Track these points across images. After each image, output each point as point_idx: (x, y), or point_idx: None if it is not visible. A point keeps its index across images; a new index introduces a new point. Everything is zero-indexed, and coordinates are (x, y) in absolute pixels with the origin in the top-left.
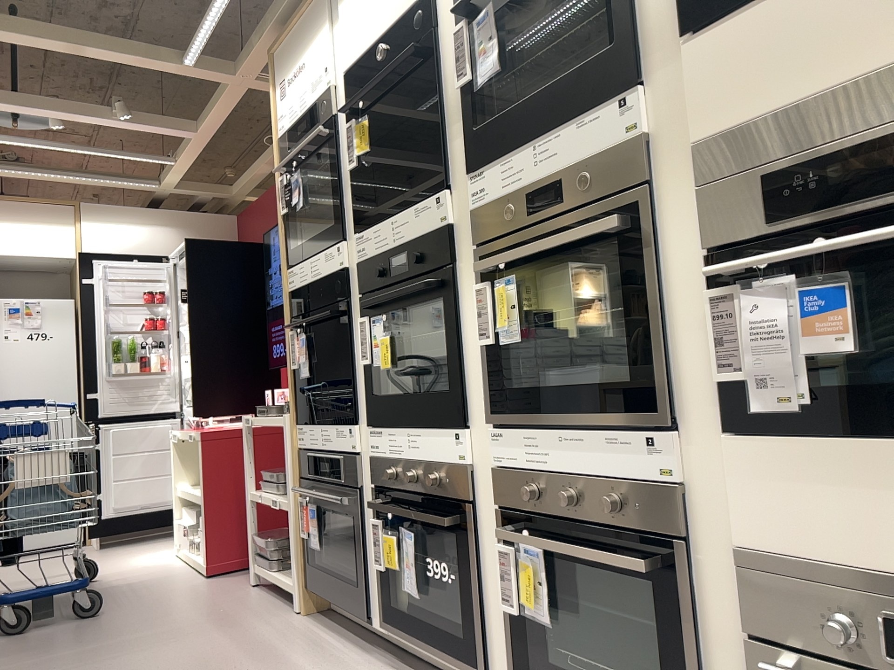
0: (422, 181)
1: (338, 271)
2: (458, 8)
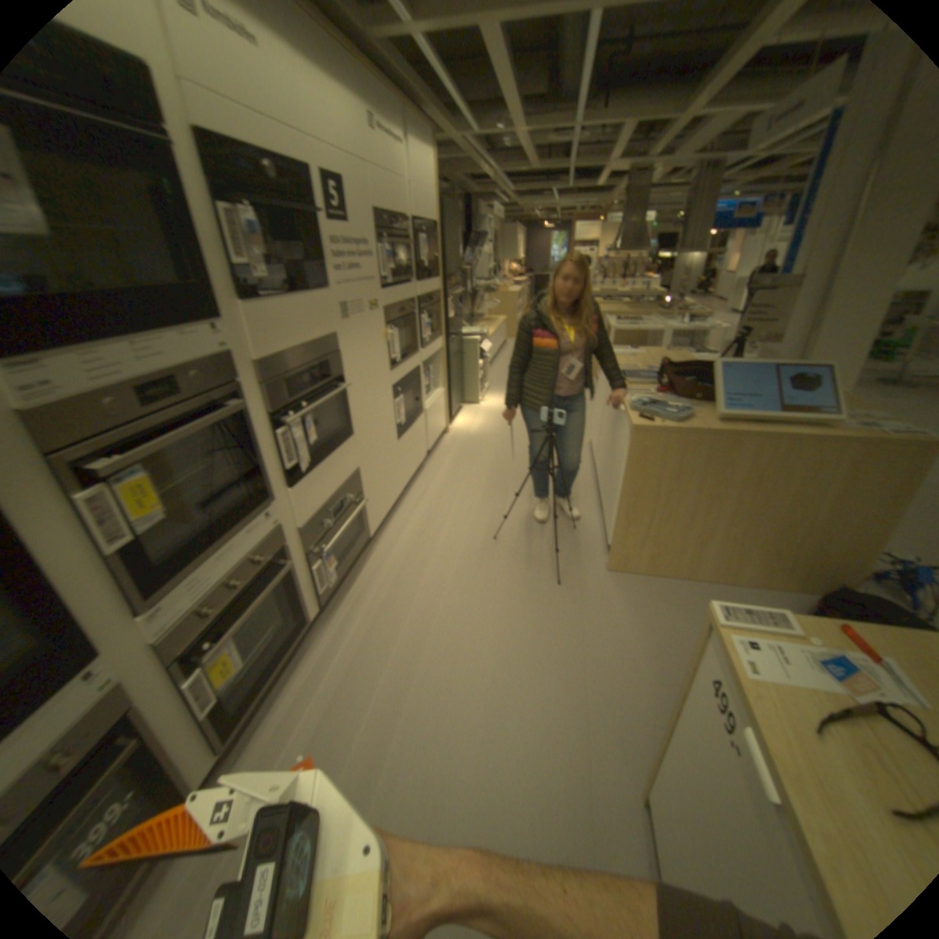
0: None
1: None
2: None
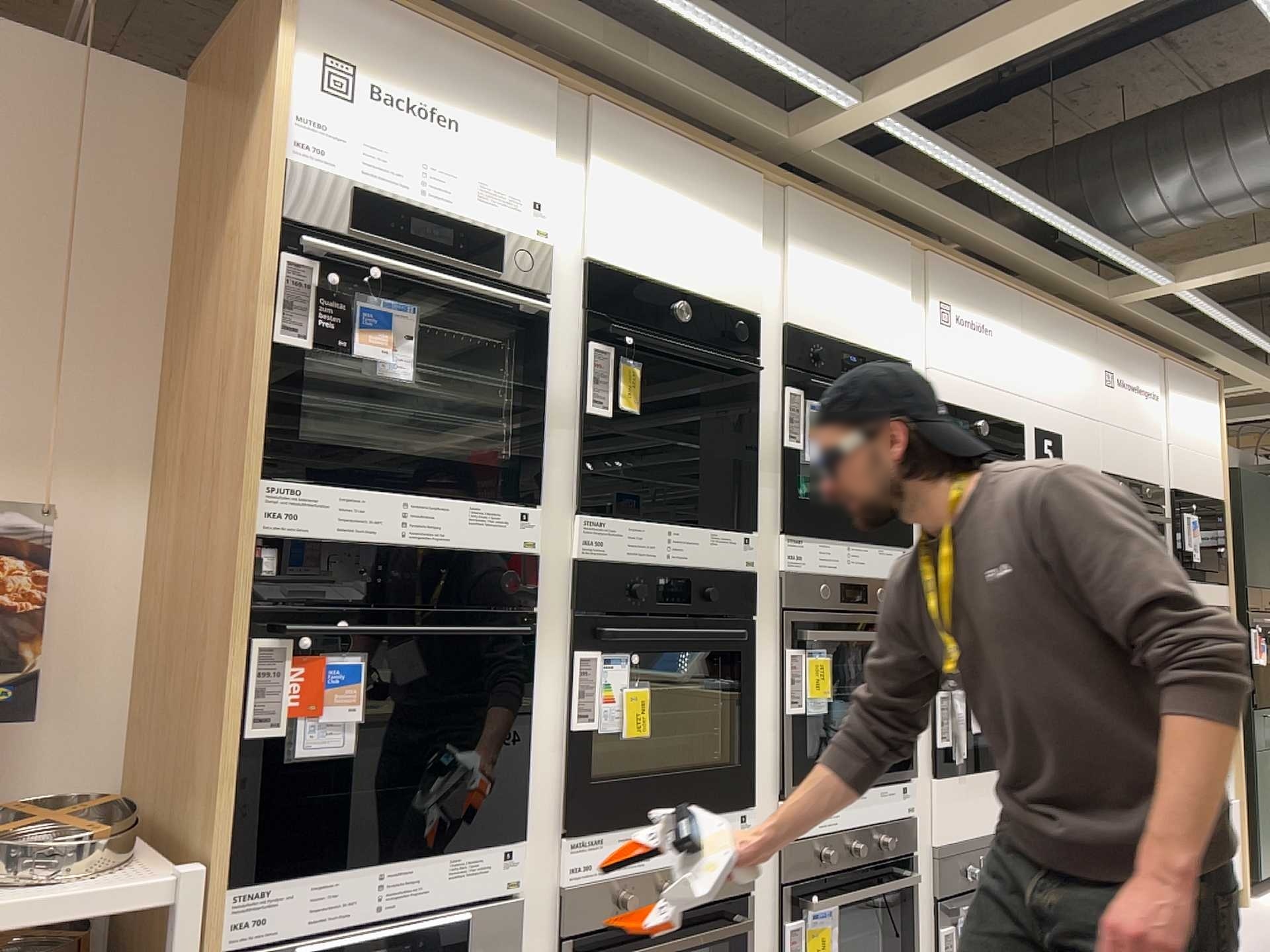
0: (711, 504)
1: (511, 550)
2: (791, 376)
